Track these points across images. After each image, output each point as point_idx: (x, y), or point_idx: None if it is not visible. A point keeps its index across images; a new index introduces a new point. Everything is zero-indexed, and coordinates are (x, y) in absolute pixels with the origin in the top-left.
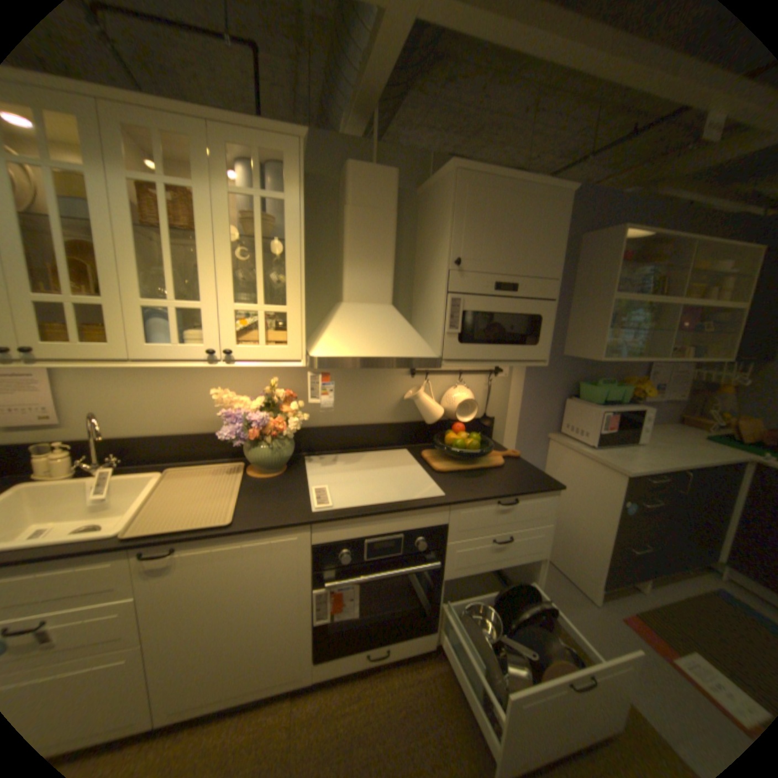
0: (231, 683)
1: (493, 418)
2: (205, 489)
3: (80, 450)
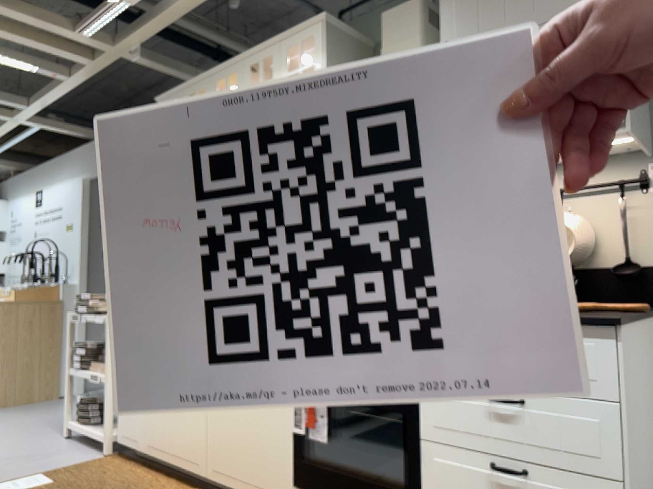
0: (242, 464)
1: (652, 266)
2: None
3: None
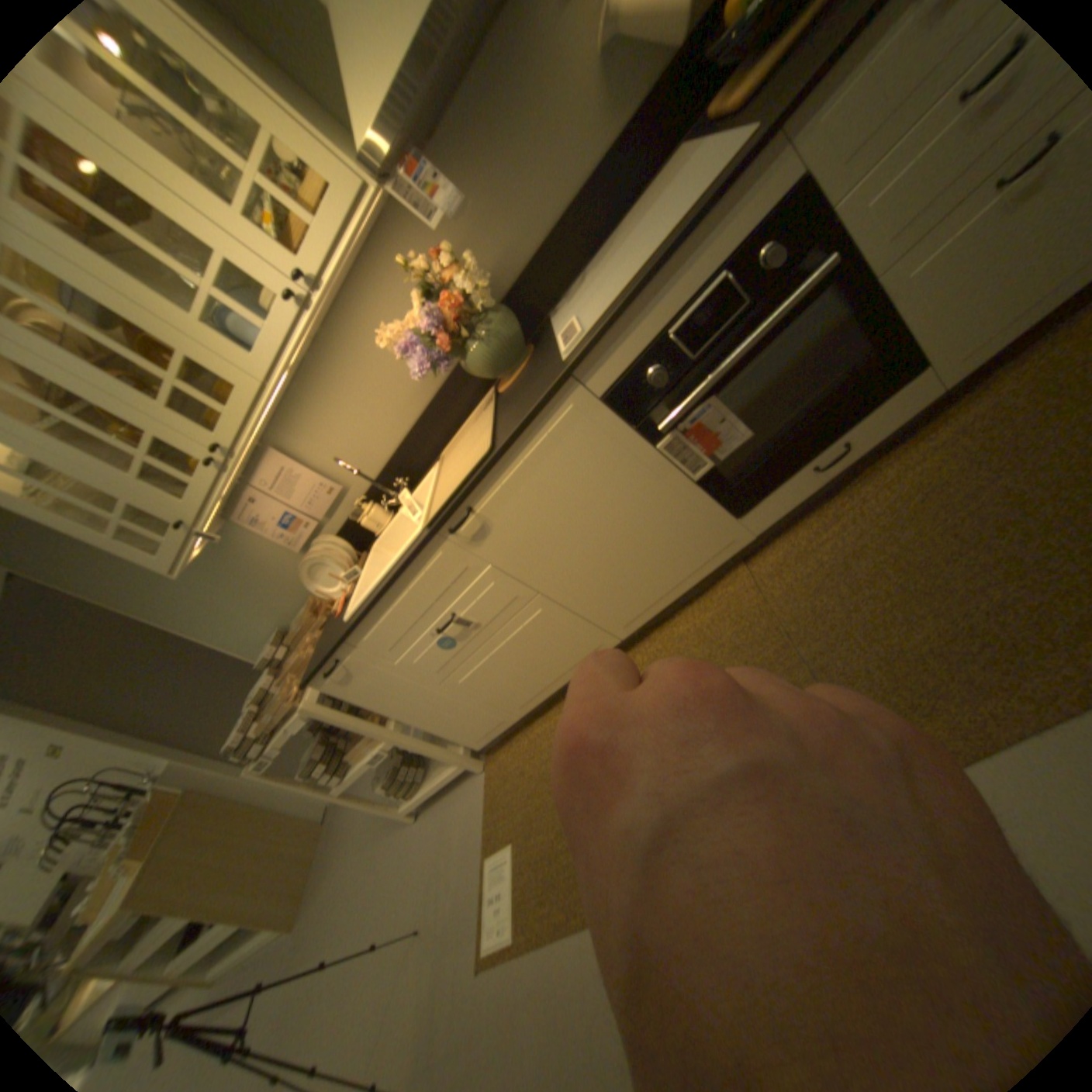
0: (657, 579)
1: None
2: (472, 440)
3: (380, 494)
